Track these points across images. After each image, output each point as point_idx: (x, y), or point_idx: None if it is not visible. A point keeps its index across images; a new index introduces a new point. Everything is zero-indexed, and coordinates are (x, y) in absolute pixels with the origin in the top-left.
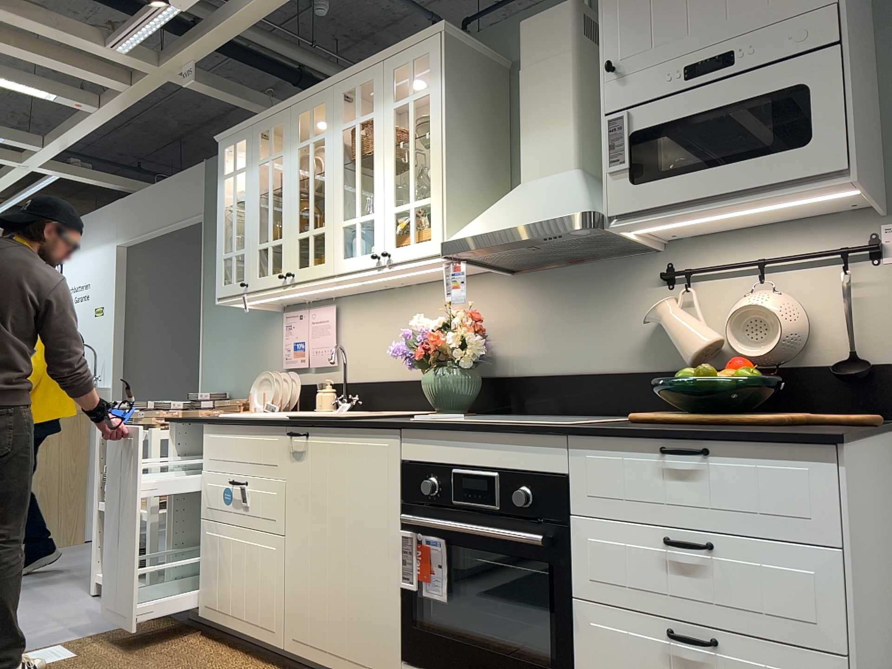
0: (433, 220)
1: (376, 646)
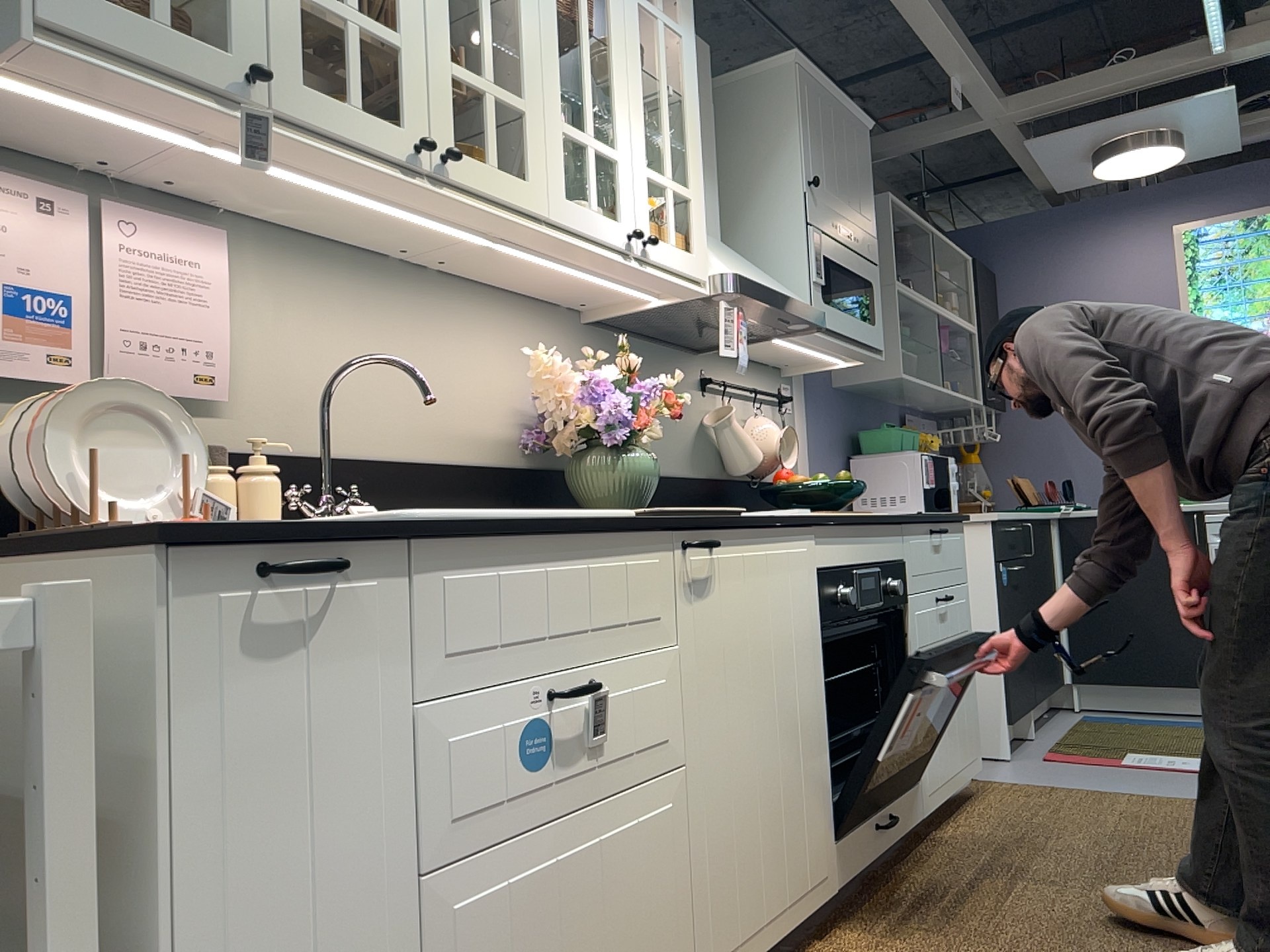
0: (695, 227)
1: (817, 845)
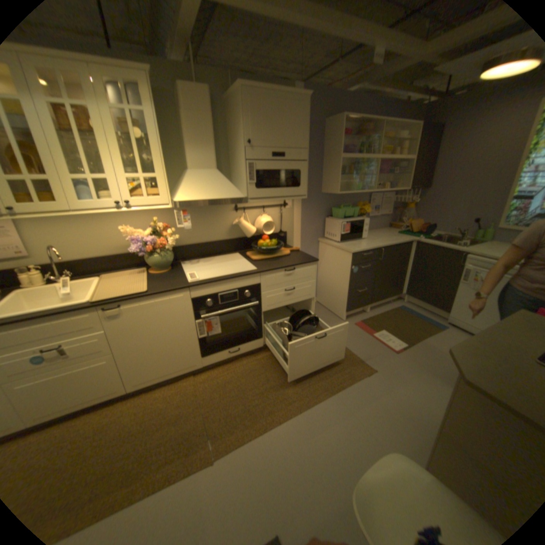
0: (160, 187)
1: (189, 360)
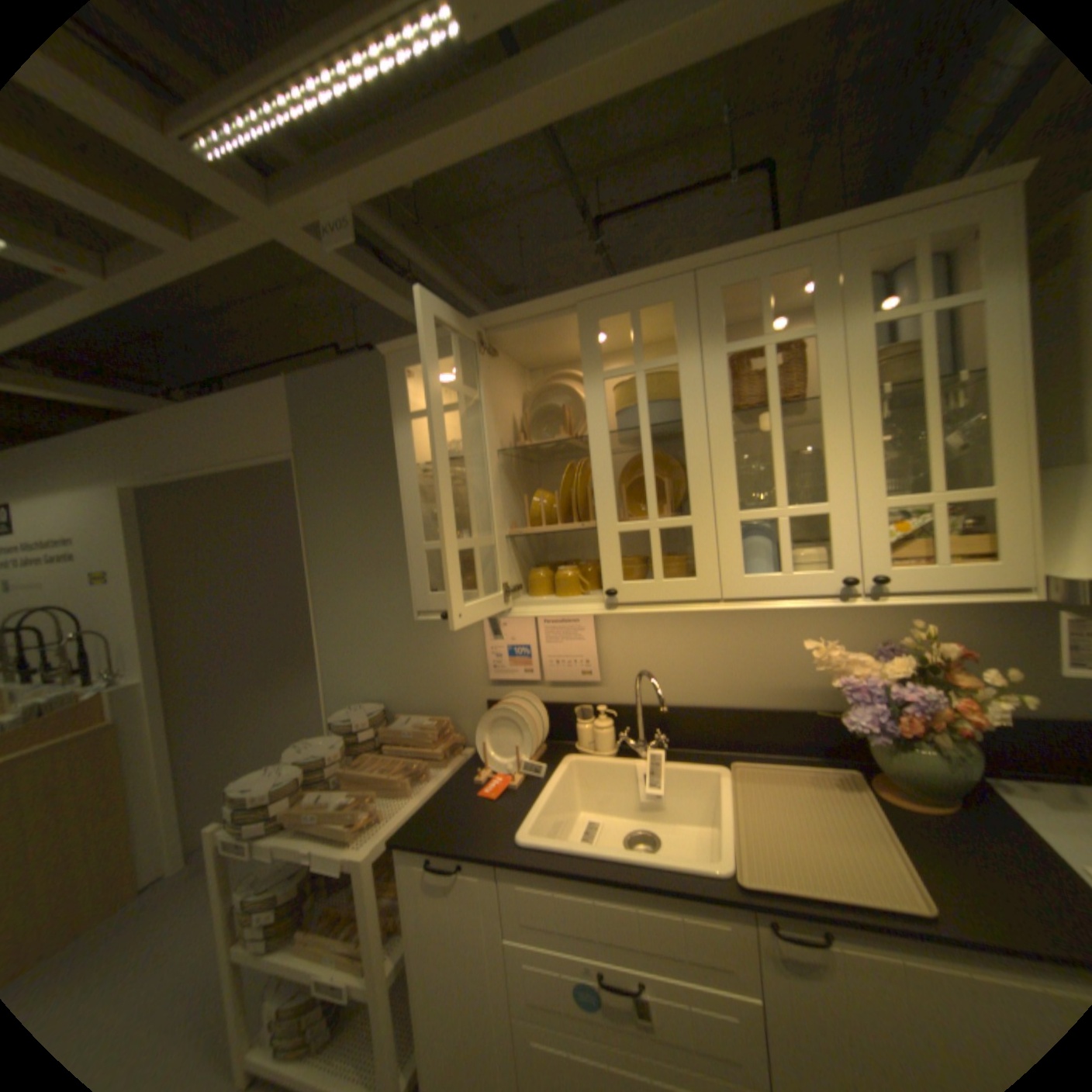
0: (1004, 530)
1: None
